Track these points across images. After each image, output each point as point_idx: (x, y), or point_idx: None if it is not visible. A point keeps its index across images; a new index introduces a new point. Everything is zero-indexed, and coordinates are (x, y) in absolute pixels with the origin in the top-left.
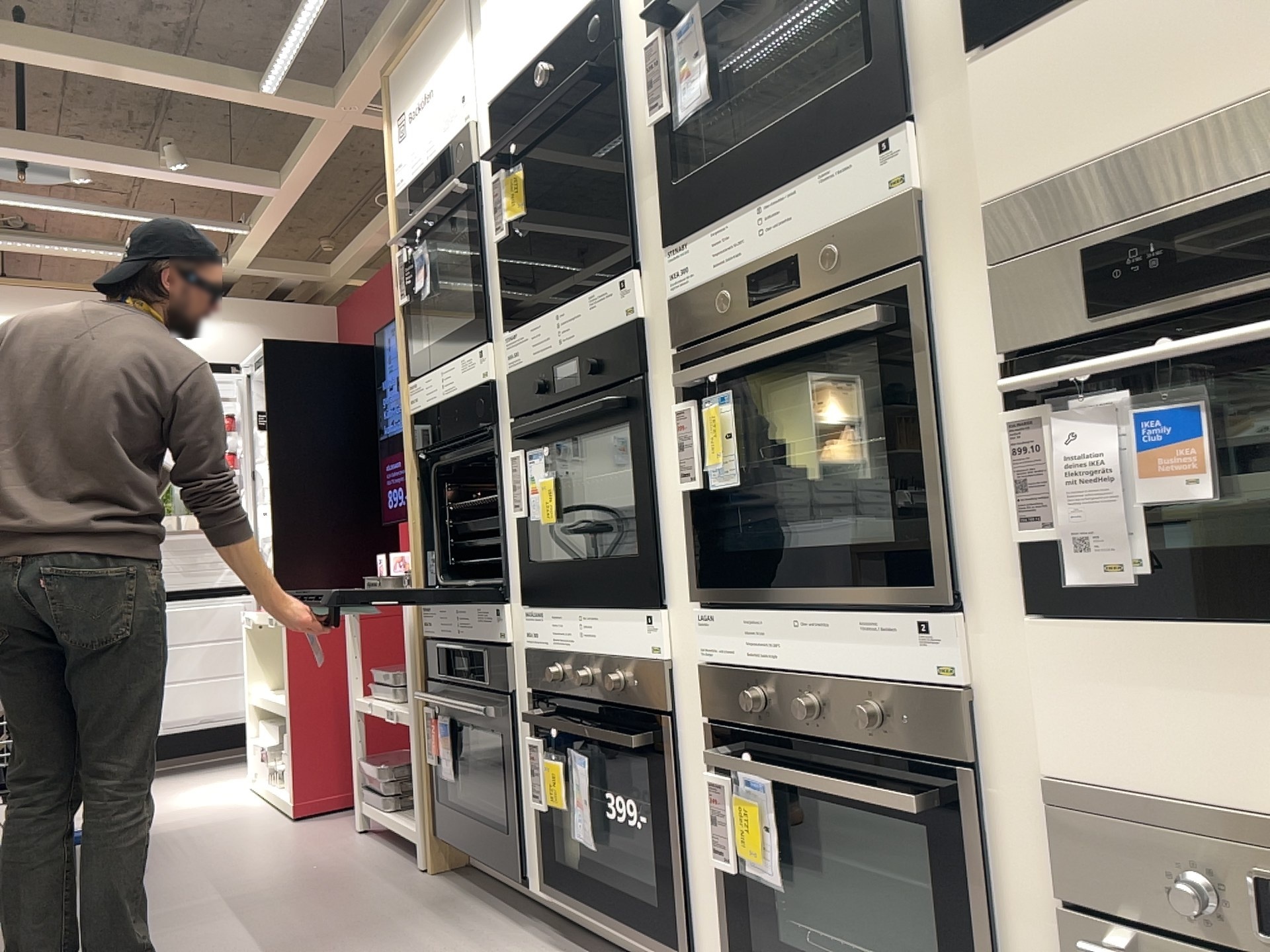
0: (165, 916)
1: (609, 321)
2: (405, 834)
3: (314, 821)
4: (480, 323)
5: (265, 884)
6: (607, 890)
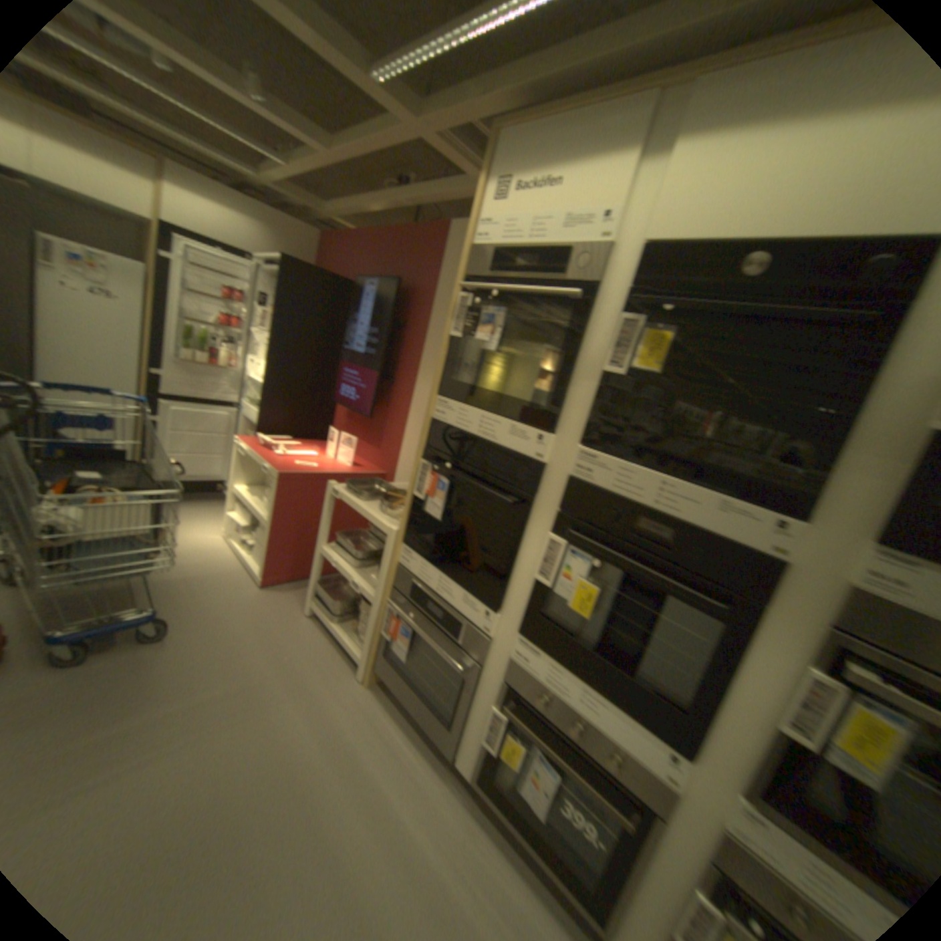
0: (188, 714)
1: (745, 539)
2: (347, 651)
3: (272, 595)
4: (549, 415)
5: (255, 678)
6: (538, 837)
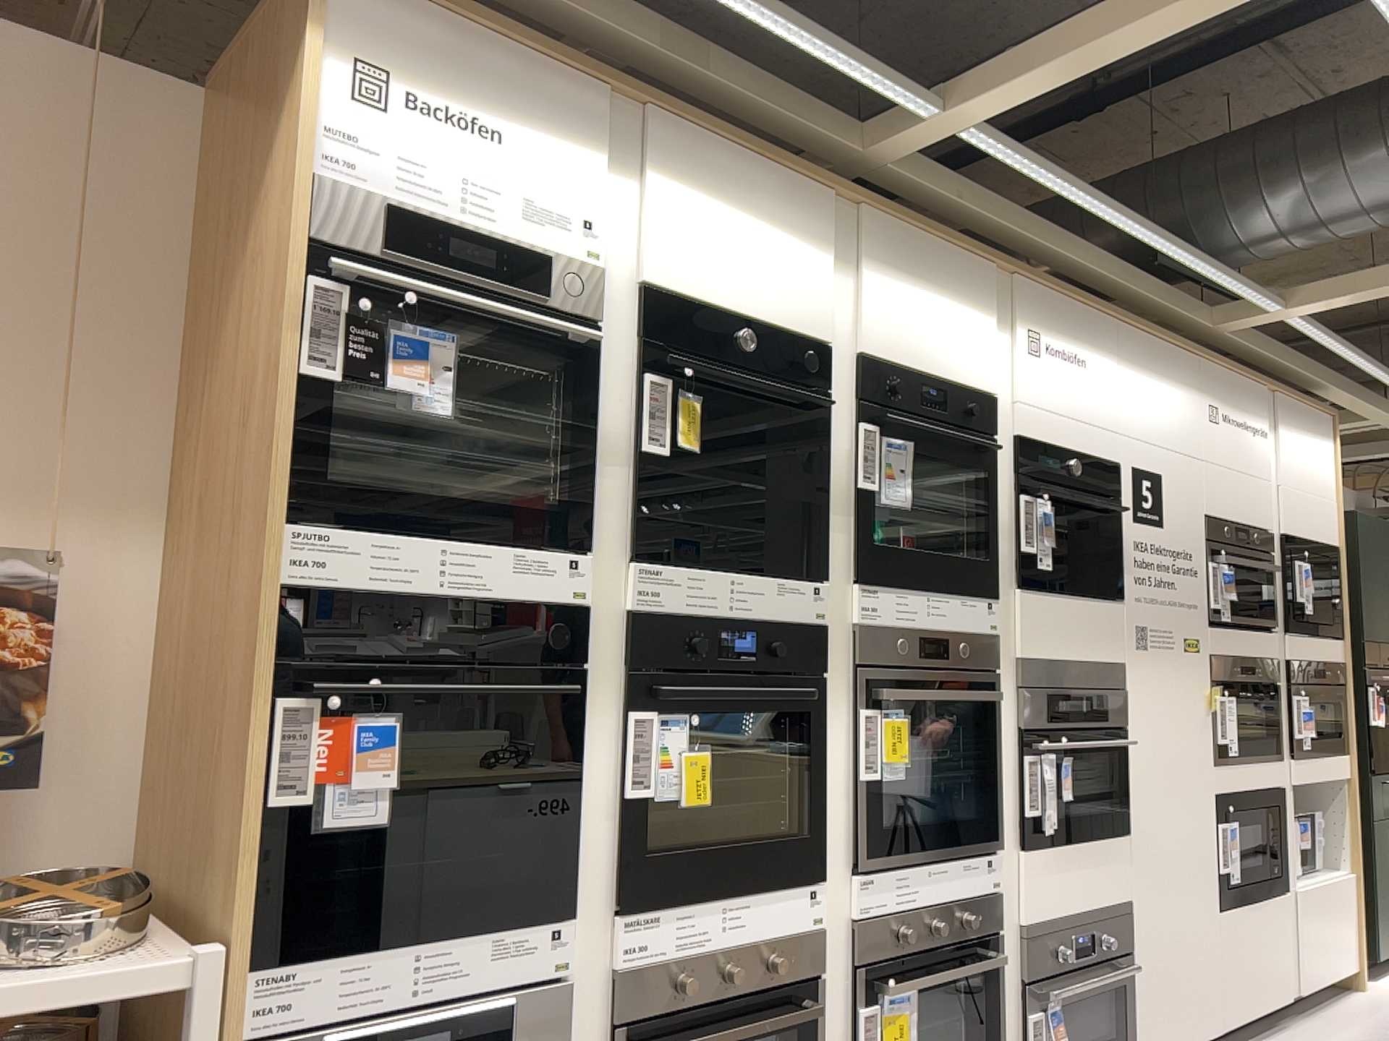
0: None
1: (796, 613)
2: None
3: None
4: (583, 525)
5: None
6: None
